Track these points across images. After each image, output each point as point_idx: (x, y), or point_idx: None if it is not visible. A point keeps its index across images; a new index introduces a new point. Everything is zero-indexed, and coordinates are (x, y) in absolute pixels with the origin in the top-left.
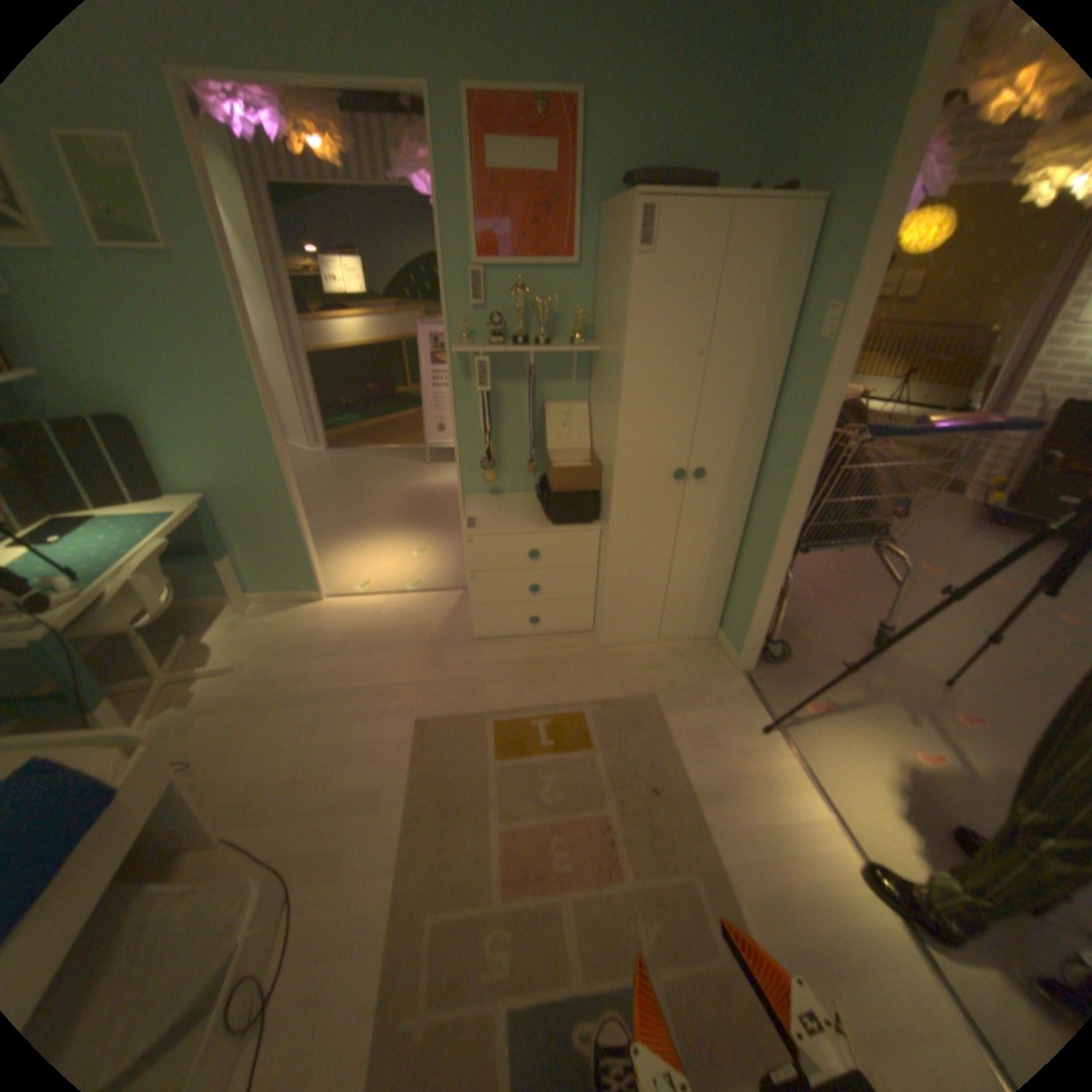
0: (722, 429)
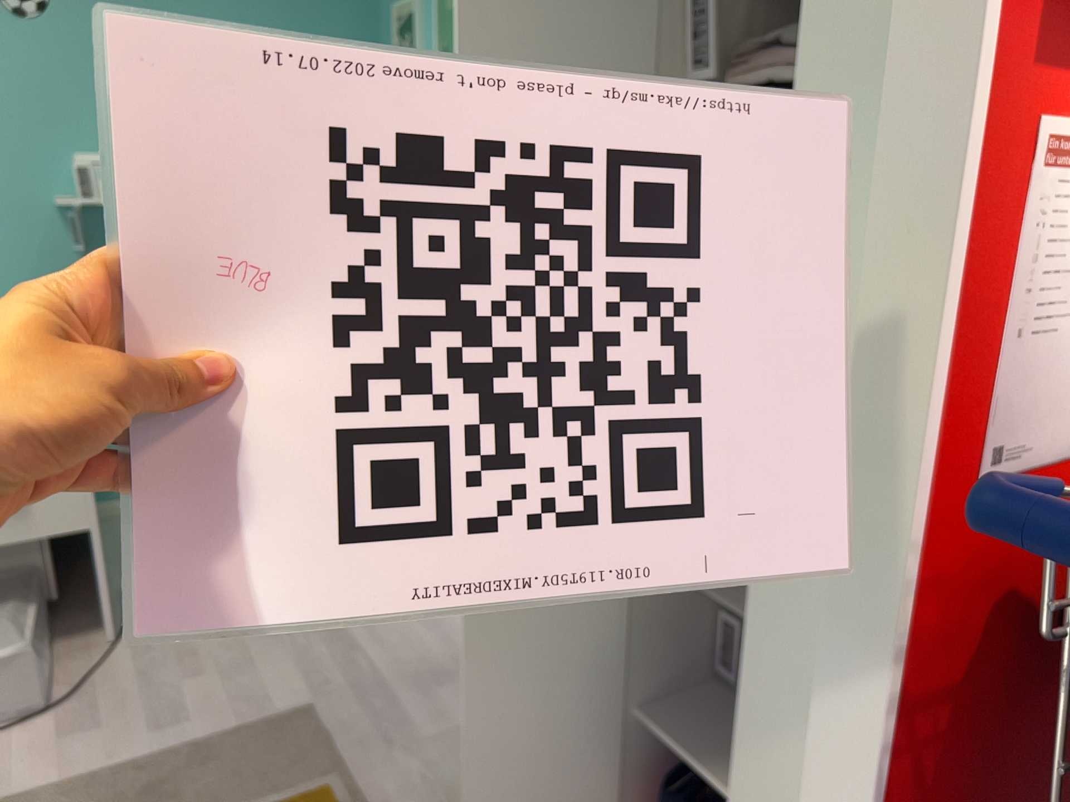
0: None
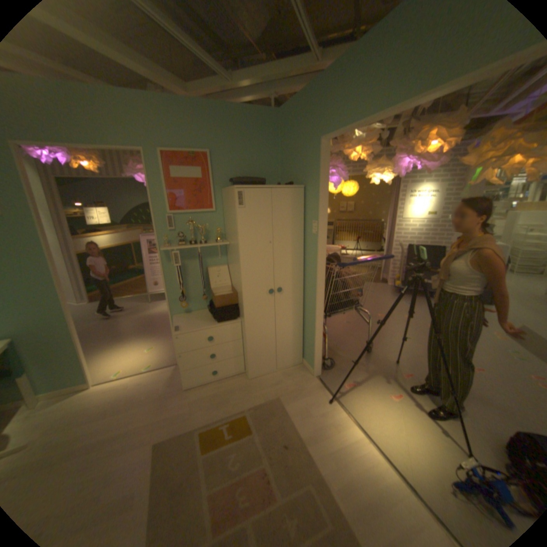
0: (285, 270)
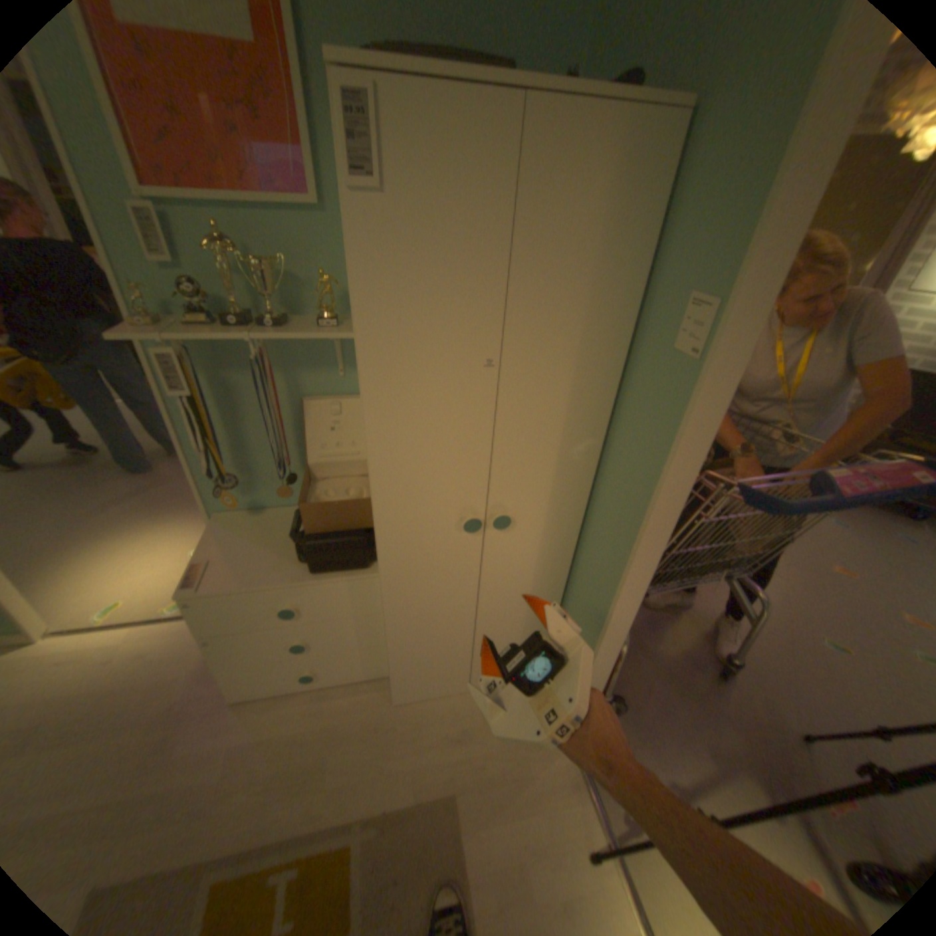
0: (534, 465)
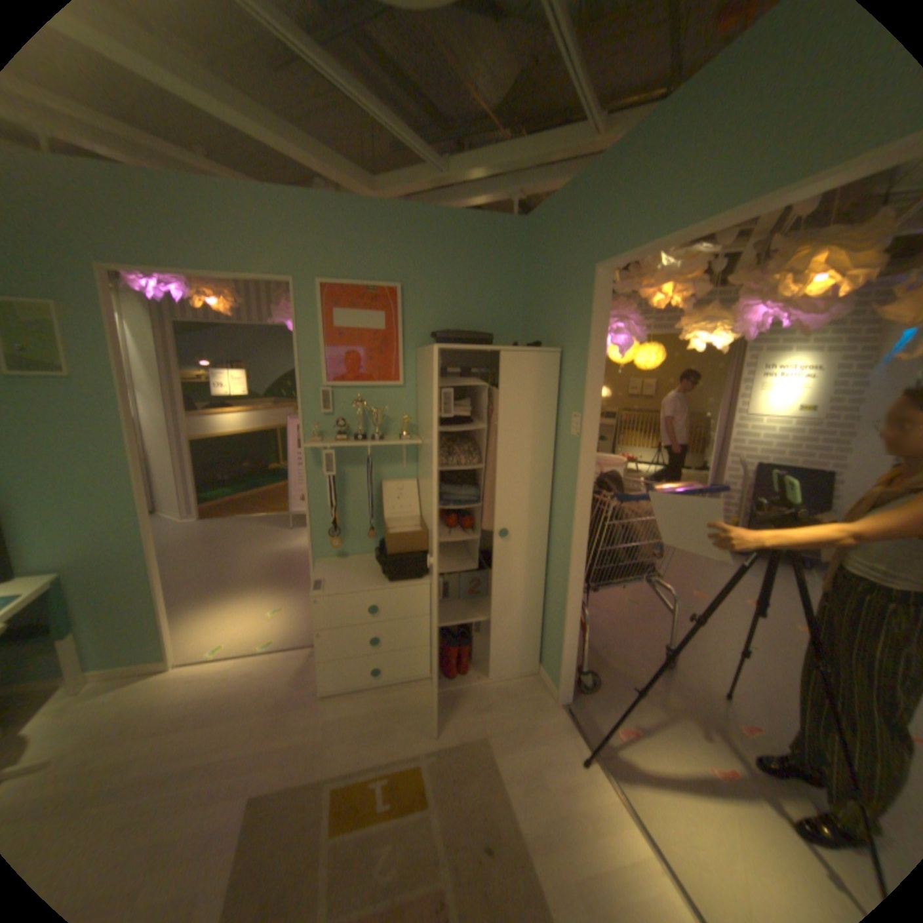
0: (516, 498)
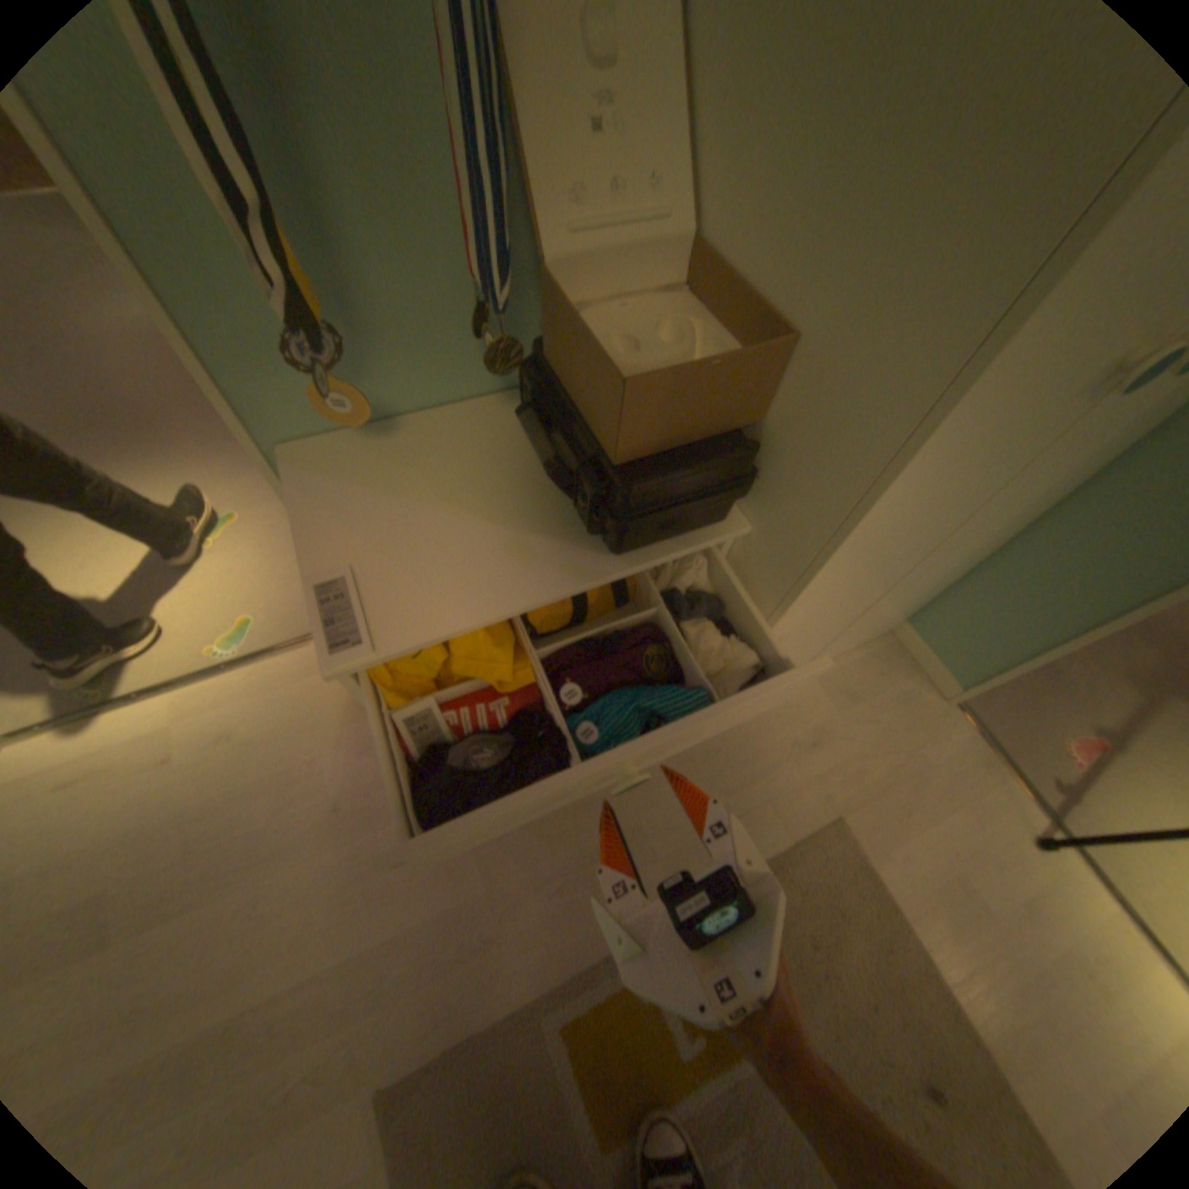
0: None
